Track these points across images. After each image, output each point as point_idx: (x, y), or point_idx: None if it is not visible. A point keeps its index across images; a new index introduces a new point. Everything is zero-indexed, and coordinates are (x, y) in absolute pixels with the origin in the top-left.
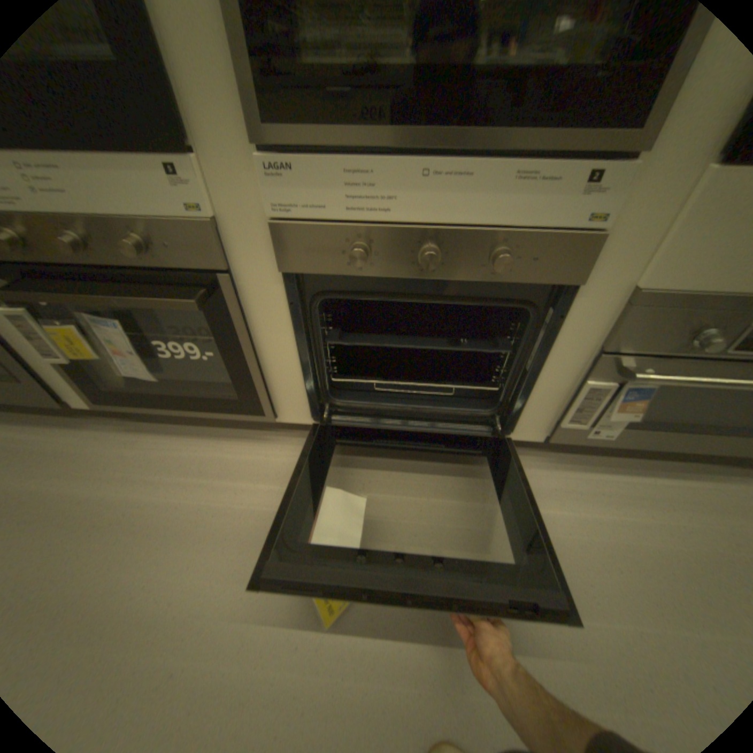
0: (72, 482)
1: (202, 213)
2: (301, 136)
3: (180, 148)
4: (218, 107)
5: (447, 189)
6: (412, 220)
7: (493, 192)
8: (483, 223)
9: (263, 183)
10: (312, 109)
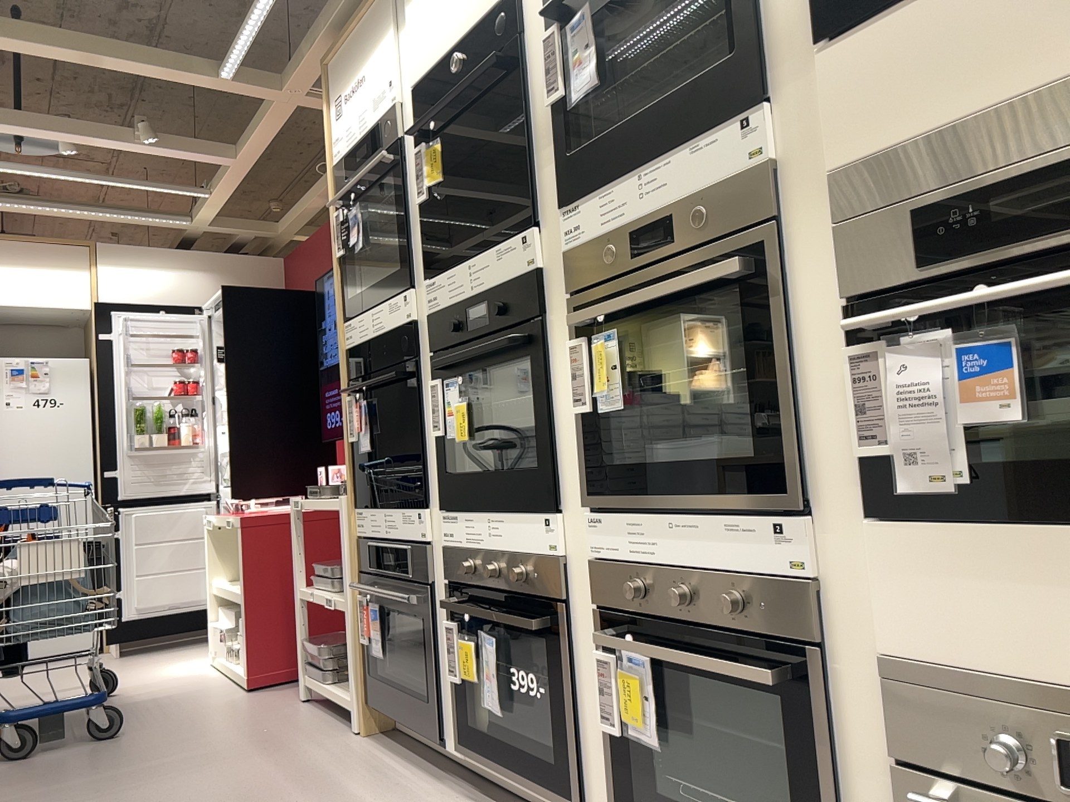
0: None
1: (556, 554)
2: (605, 504)
3: (553, 511)
4: (576, 489)
5: (687, 539)
6: (670, 564)
7: (716, 541)
8: (718, 569)
9: (589, 534)
10: (611, 488)
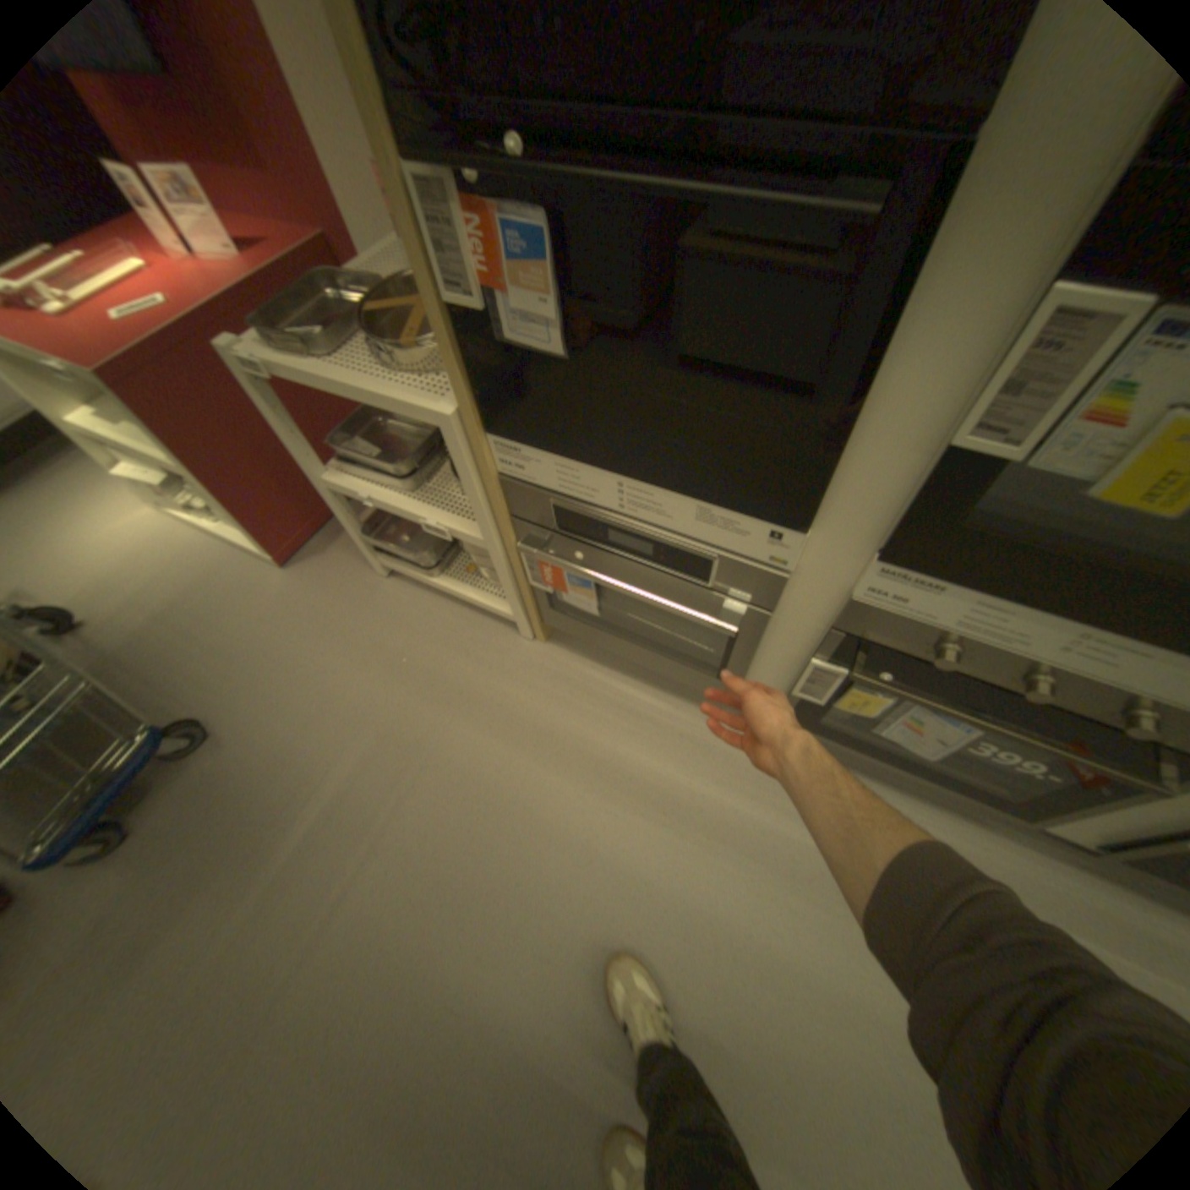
0: (744, 800)
1: None
2: None
3: None
4: None
5: None
6: None
7: None
8: None
9: None
10: None
